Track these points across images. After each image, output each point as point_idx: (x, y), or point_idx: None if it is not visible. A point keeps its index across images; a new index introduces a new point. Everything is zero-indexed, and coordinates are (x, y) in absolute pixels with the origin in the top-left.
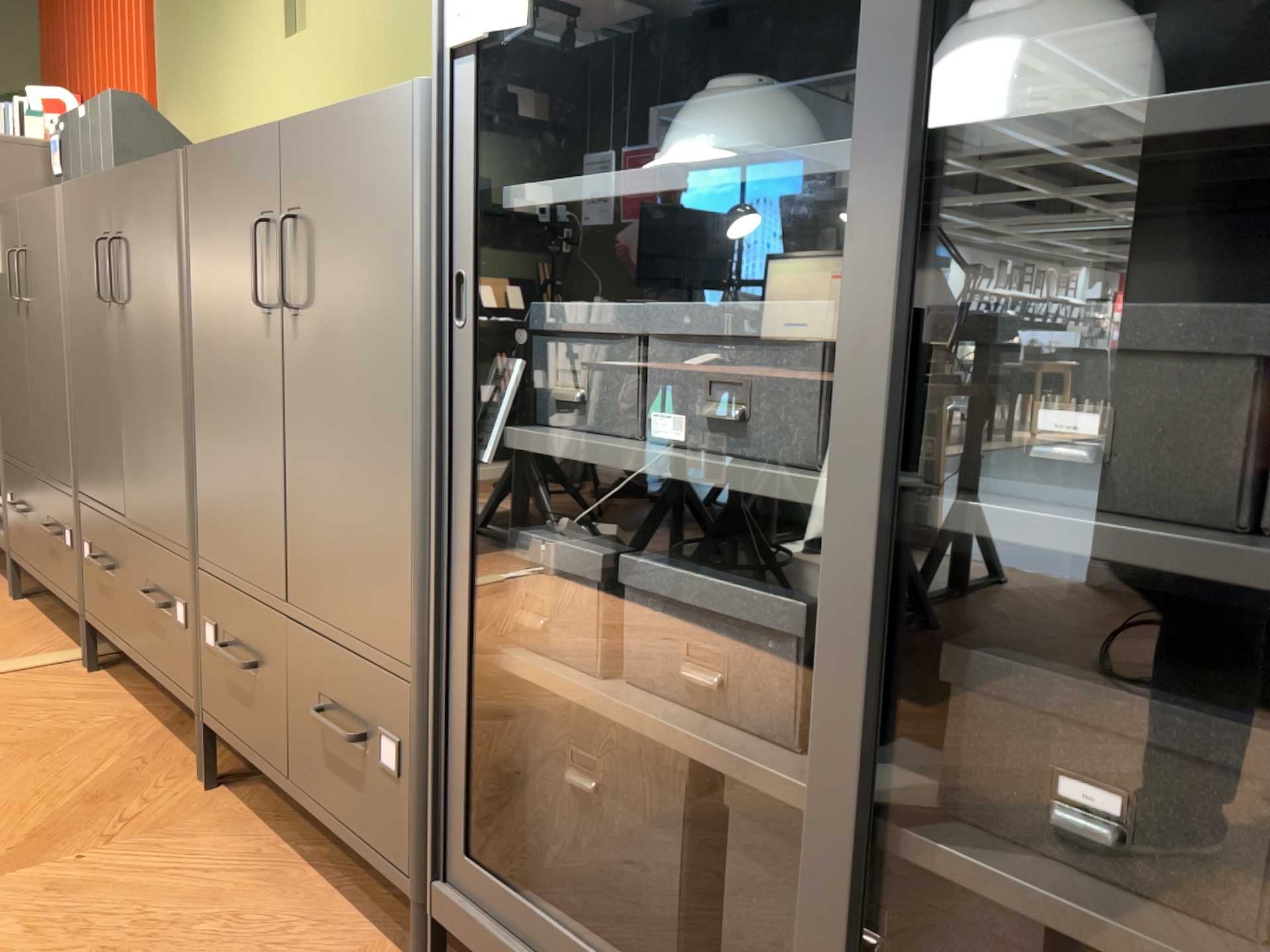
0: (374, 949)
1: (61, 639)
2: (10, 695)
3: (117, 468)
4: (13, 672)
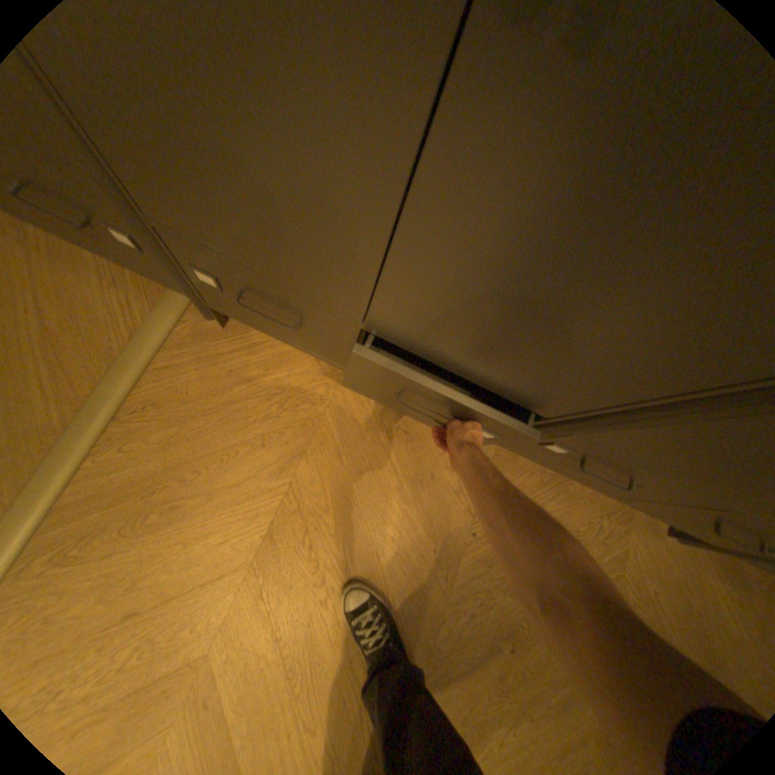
0: (633, 515)
1: (113, 271)
2: (202, 387)
3: (342, 280)
4: (156, 352)
